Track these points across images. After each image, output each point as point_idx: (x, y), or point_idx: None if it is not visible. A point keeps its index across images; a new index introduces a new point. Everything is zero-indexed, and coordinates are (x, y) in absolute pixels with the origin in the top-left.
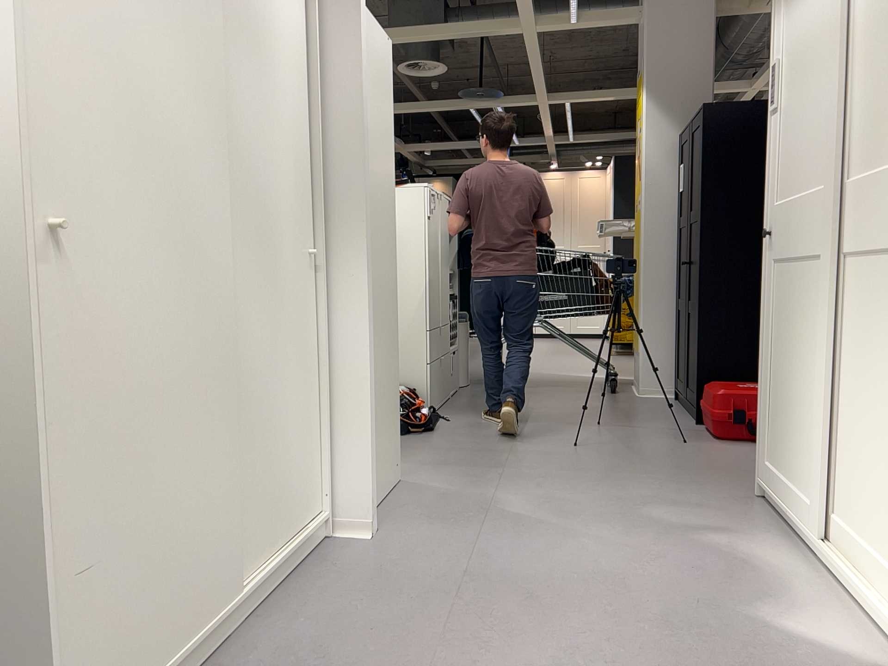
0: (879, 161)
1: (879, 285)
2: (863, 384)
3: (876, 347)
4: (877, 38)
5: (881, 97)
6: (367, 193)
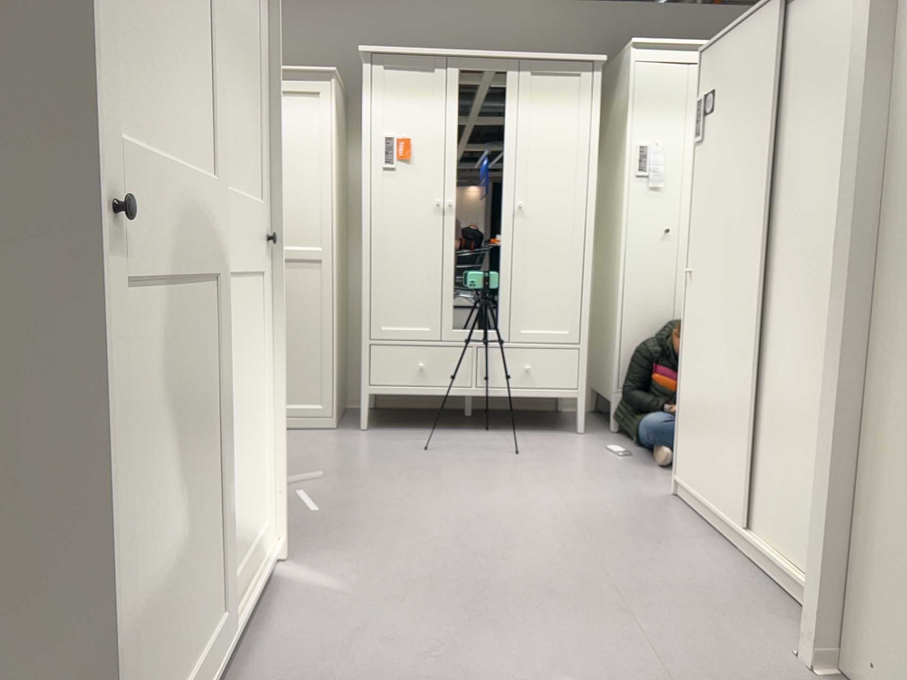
0: (233, 184)
1: (239, 308)
2: (235, 412)
3: (241, 367)
4: (228, 49)
5: (233, 119)
6: (849, 188)
